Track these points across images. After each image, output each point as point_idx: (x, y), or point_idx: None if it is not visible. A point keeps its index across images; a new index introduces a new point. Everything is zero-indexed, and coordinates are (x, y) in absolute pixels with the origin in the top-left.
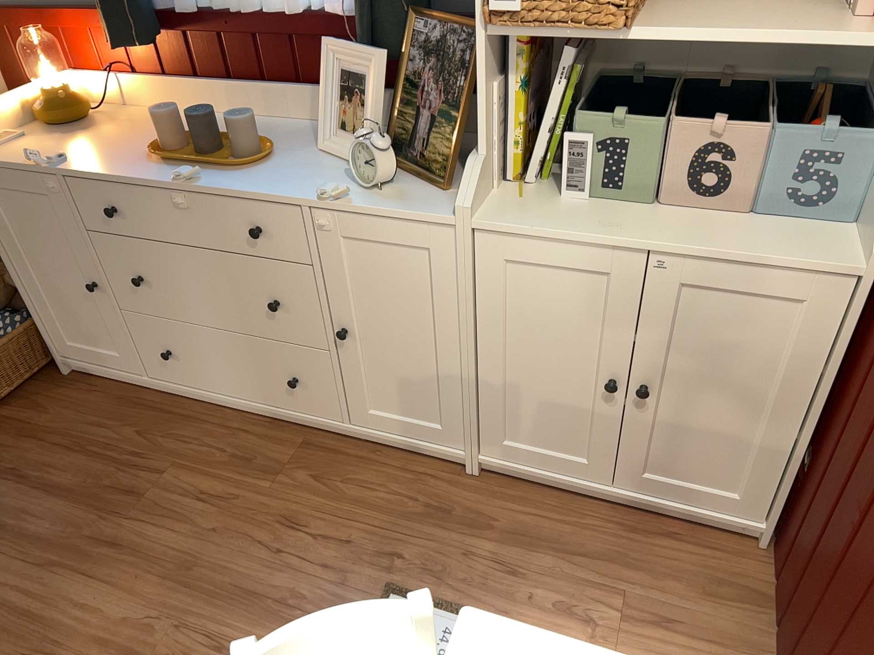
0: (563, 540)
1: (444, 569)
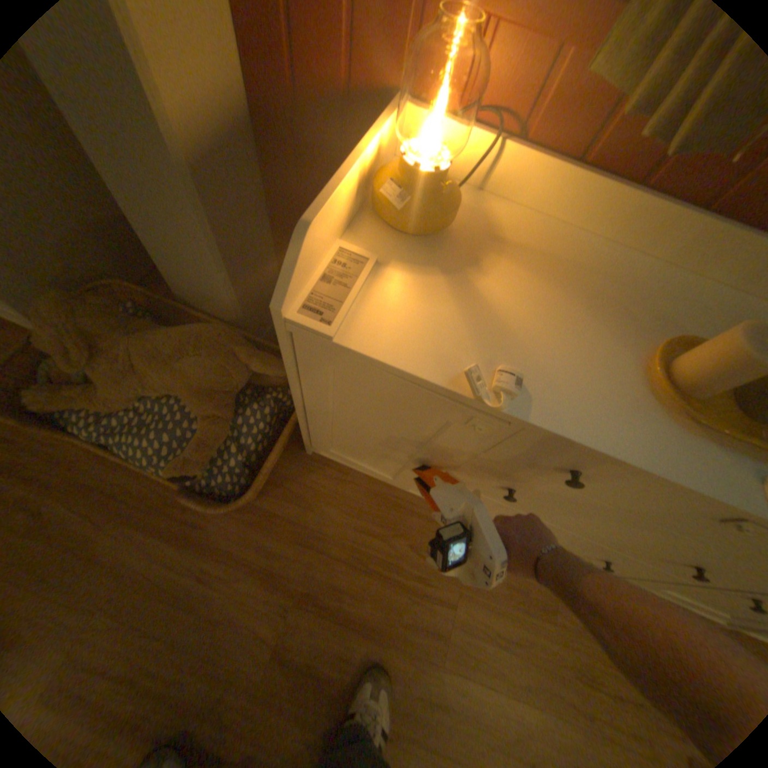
0: None
1: None
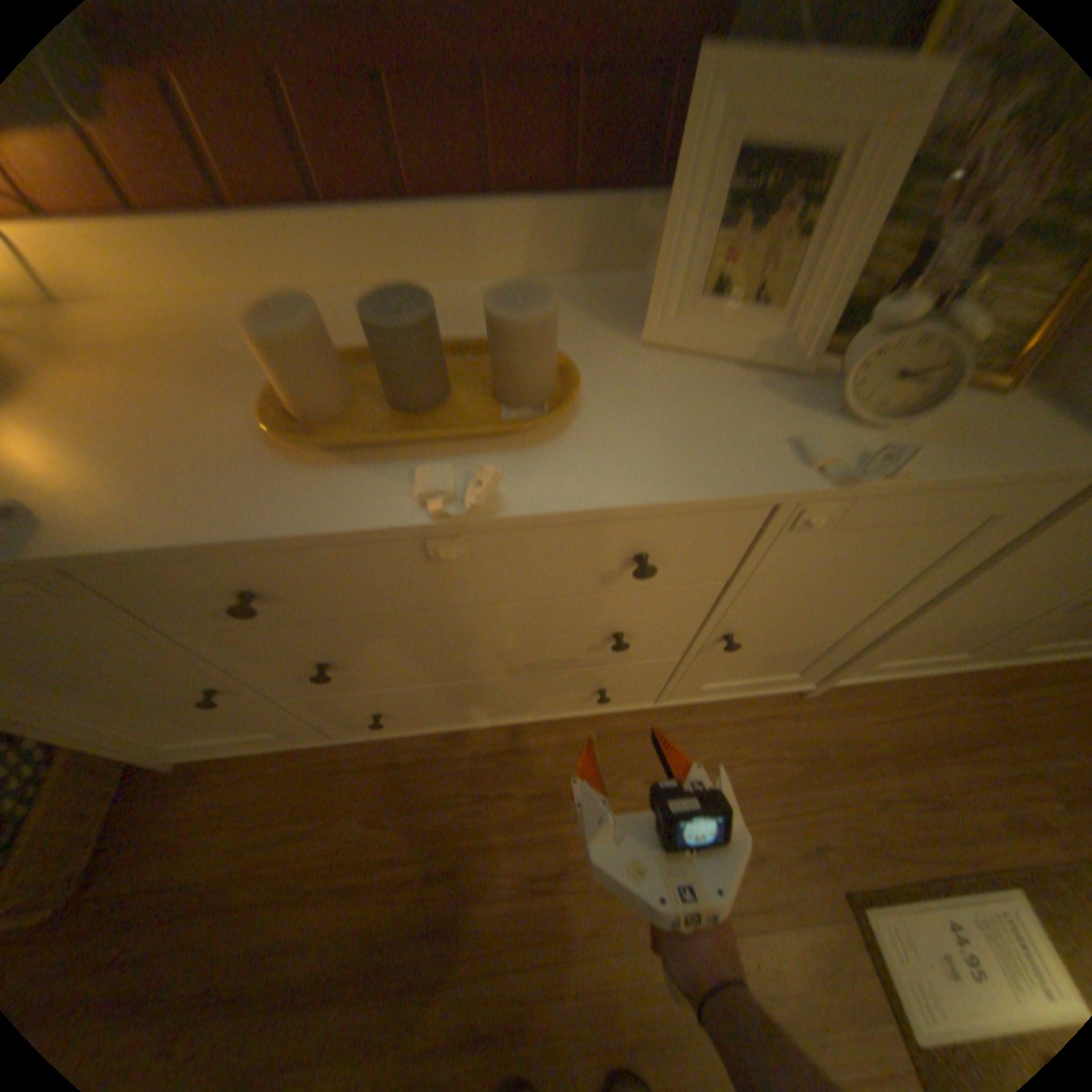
0: (954, 745)
1: (886, 848)
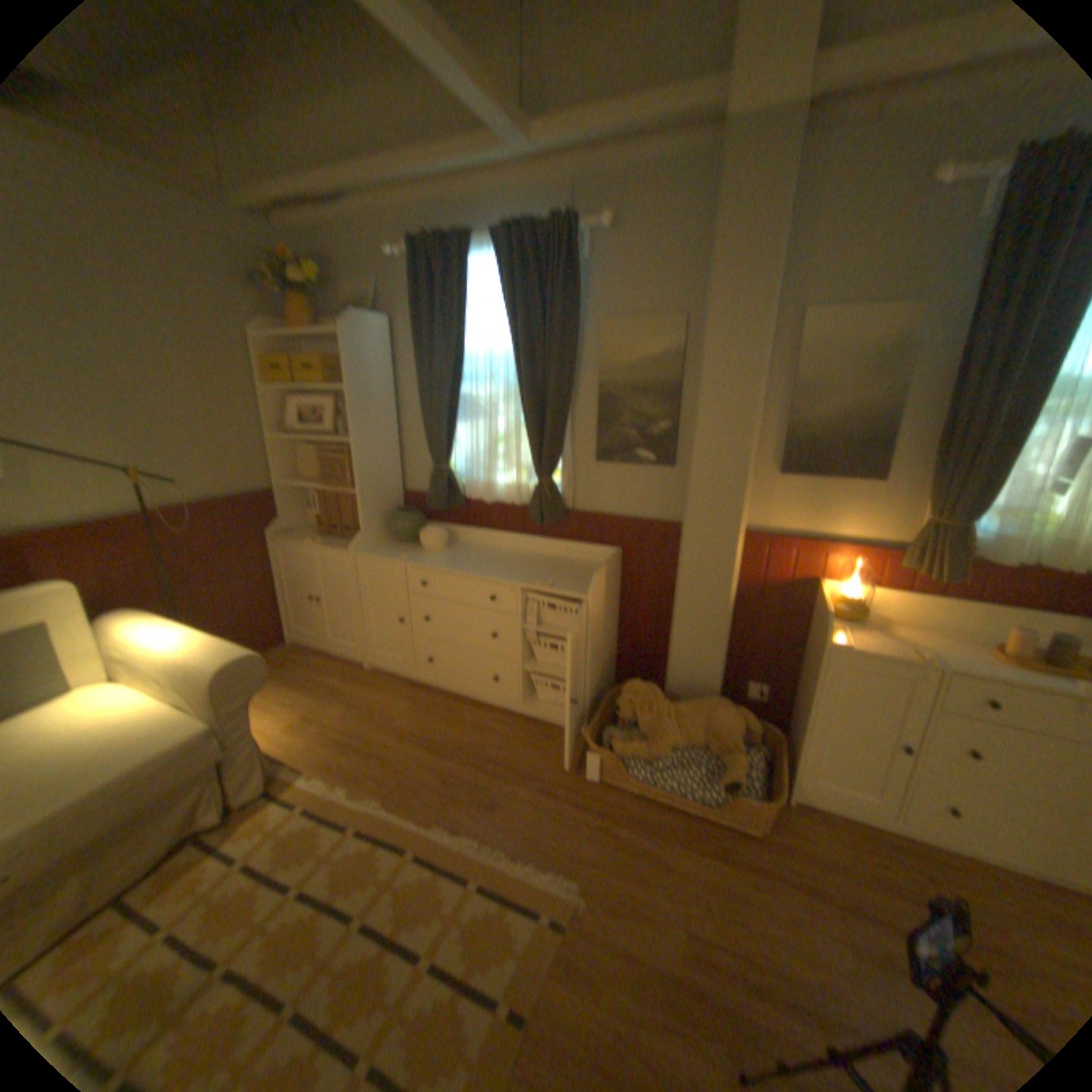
0: None
1: None
